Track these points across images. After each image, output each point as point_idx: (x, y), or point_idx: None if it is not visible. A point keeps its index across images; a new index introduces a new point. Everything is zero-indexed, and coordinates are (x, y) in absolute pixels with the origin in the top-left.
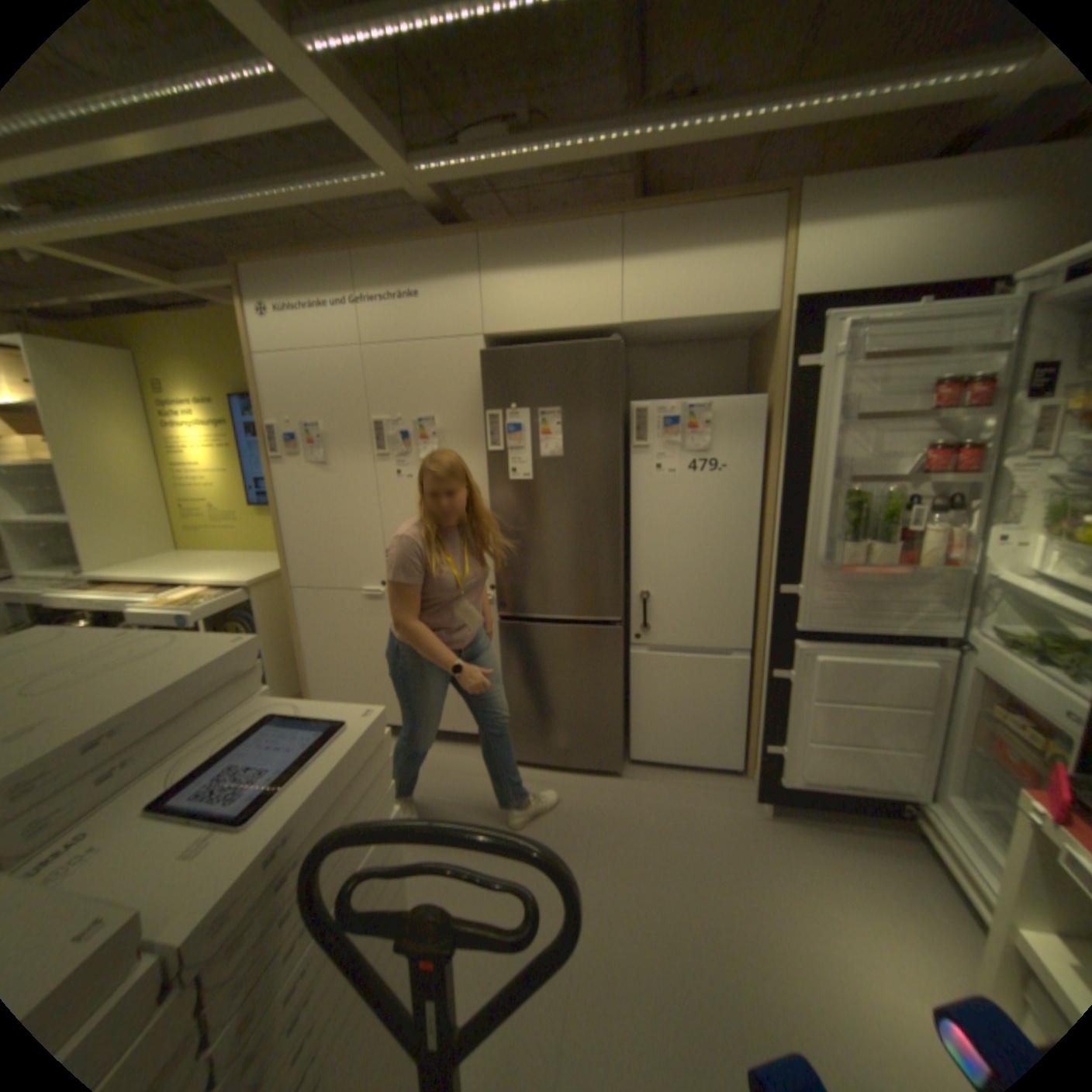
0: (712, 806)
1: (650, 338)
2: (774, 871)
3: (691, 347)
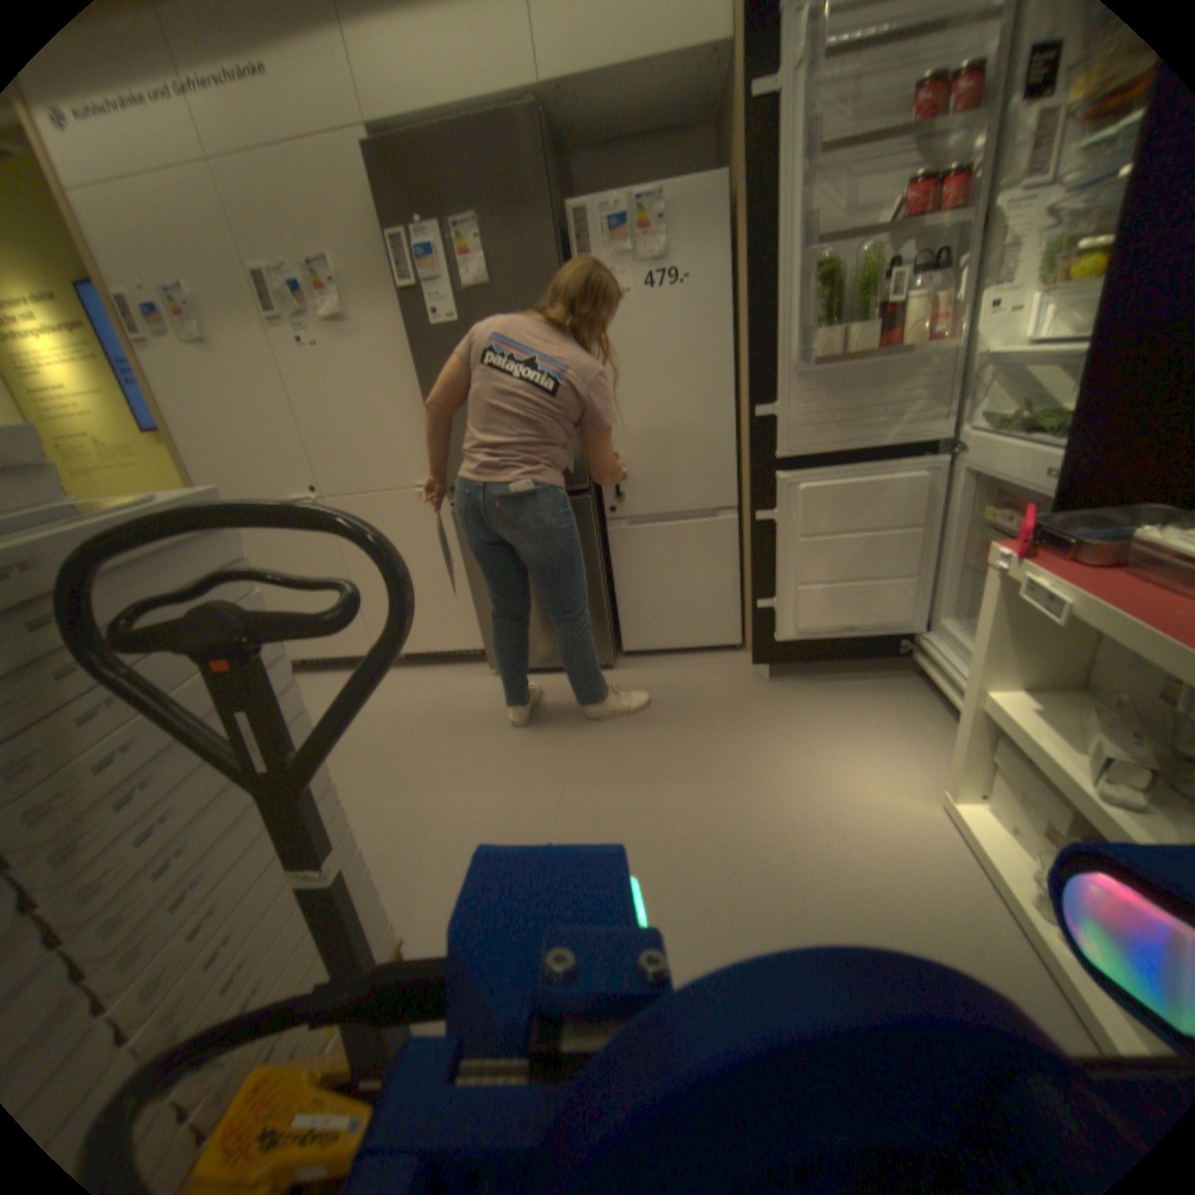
0: (709, 677)
1: (587, 123)
2: (768, 719)
3: (646, 144)
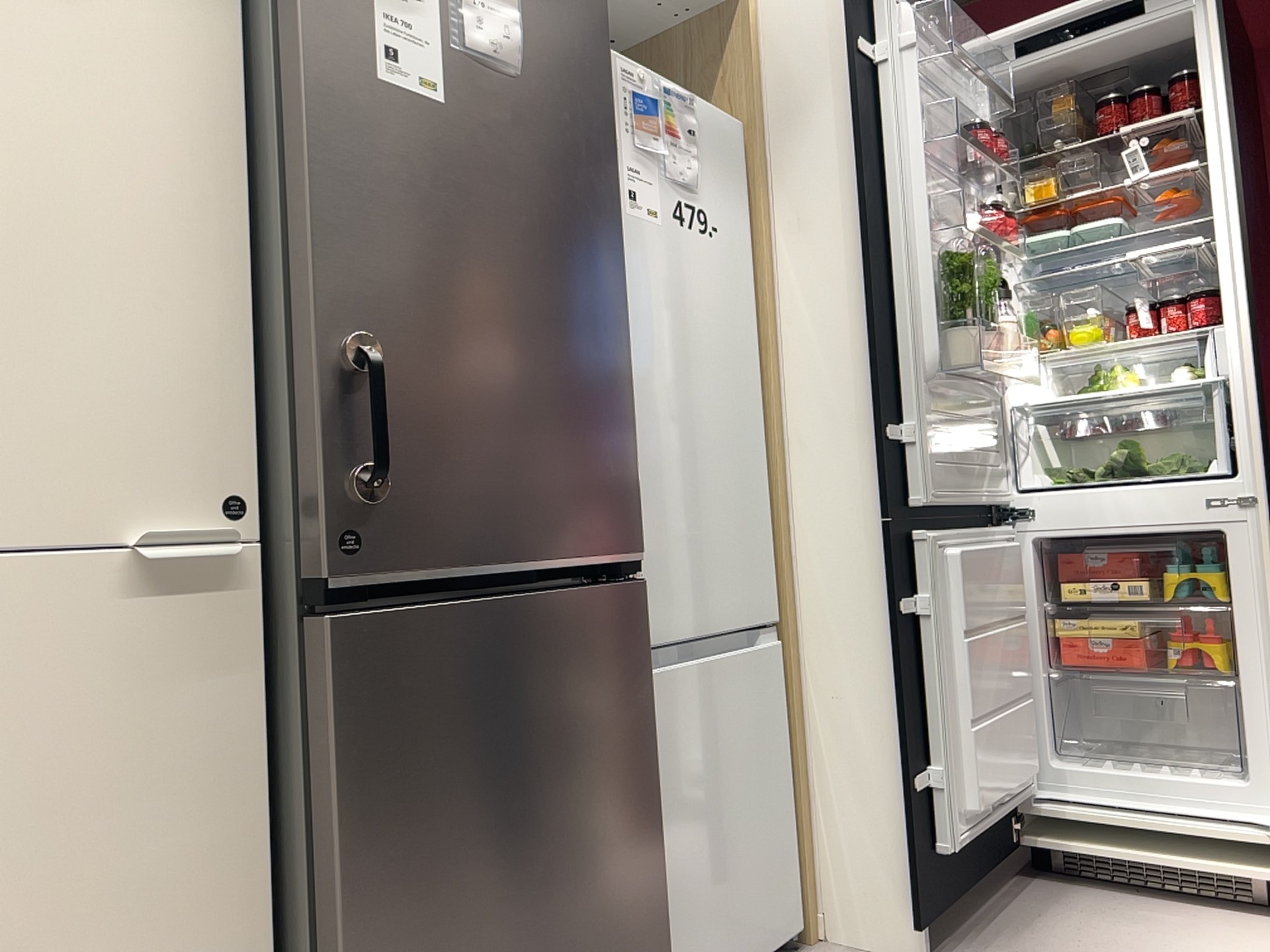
0: None
1: None
2: None
3: None
